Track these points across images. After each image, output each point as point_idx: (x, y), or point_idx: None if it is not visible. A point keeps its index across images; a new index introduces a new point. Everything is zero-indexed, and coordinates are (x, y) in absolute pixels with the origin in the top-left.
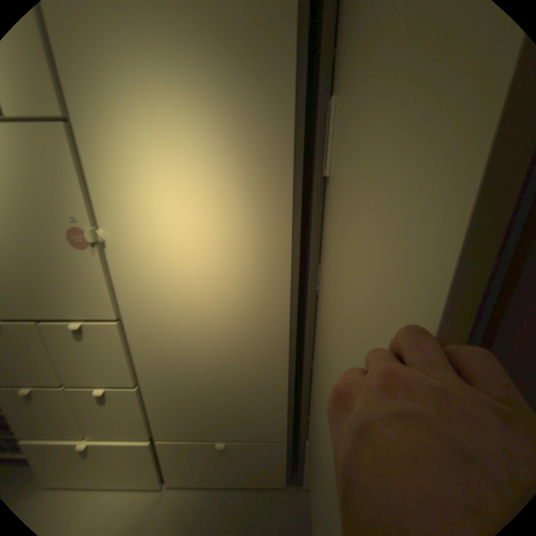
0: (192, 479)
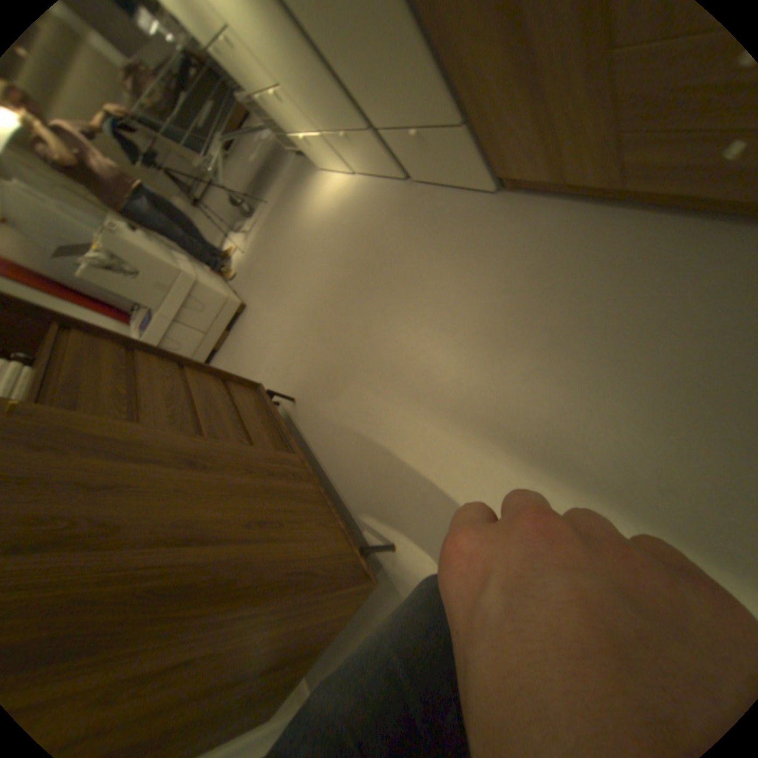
0: (357, 163)
